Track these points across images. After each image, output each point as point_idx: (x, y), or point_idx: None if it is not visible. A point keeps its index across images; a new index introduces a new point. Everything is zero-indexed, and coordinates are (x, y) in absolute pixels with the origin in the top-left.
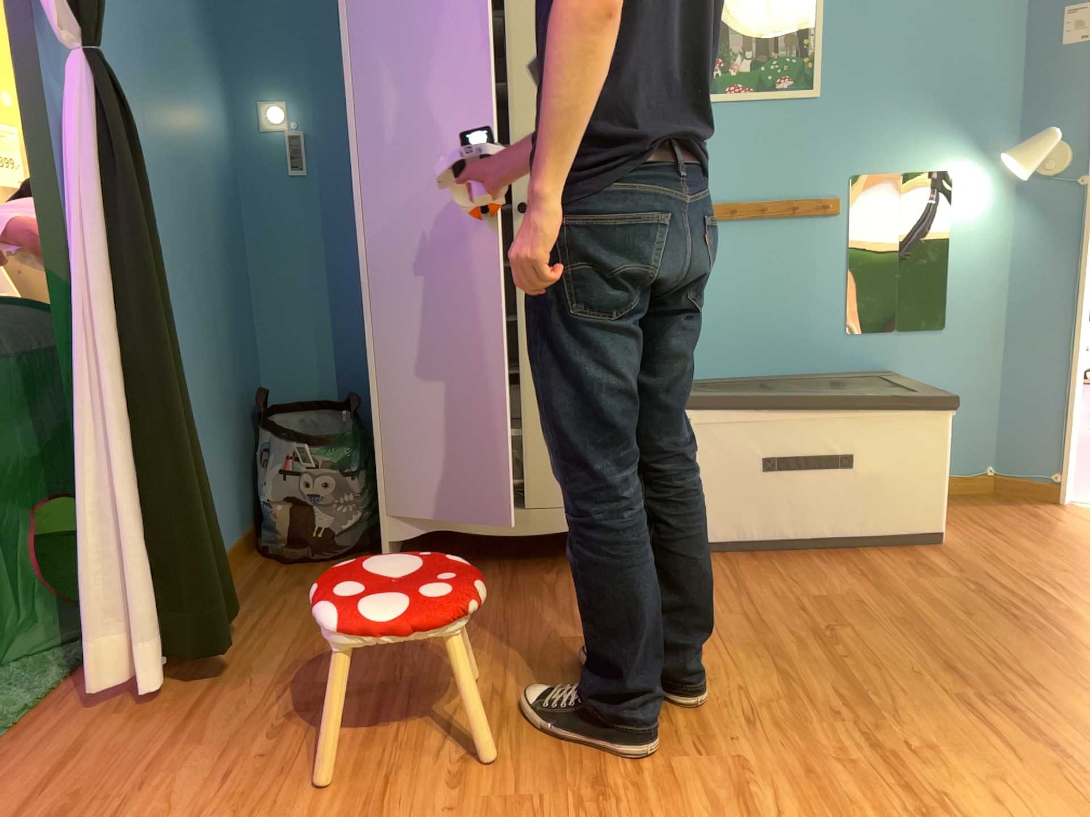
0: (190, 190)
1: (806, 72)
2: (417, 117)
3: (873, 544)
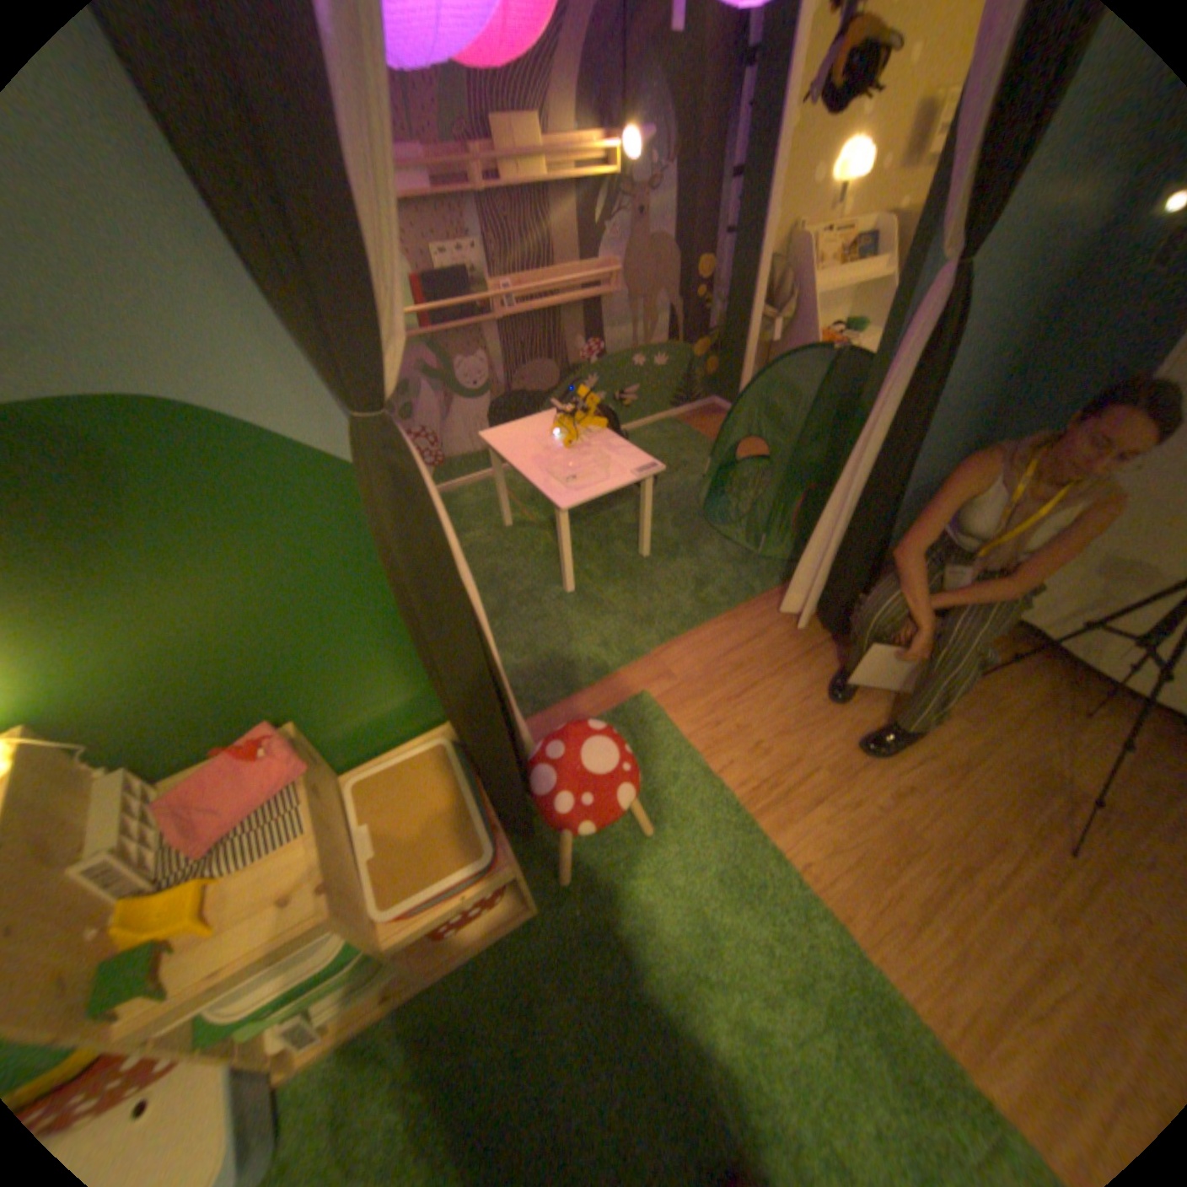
0: (1012, 306)
1: None
2: None
3: None
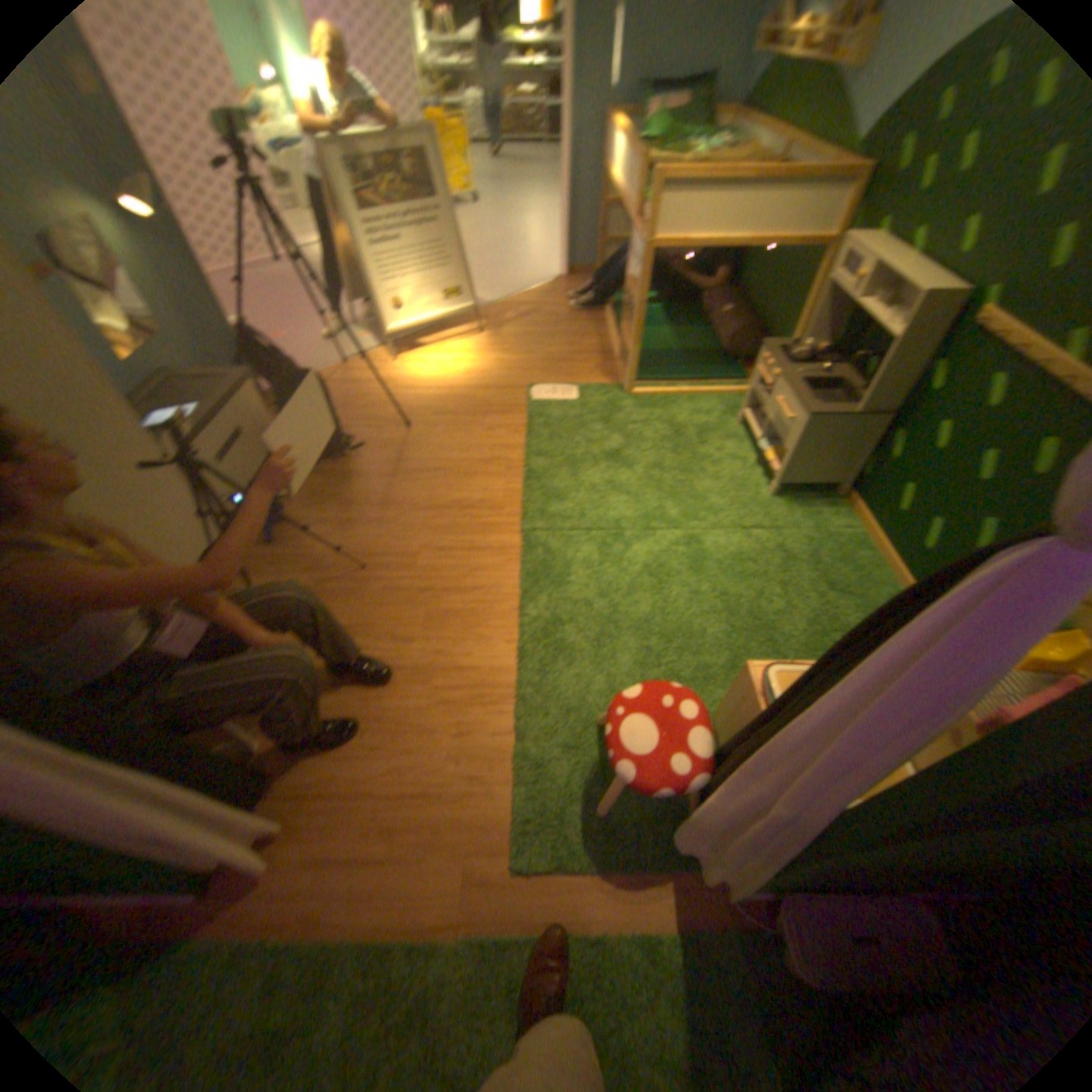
0: None
1: None
2: None
3: None
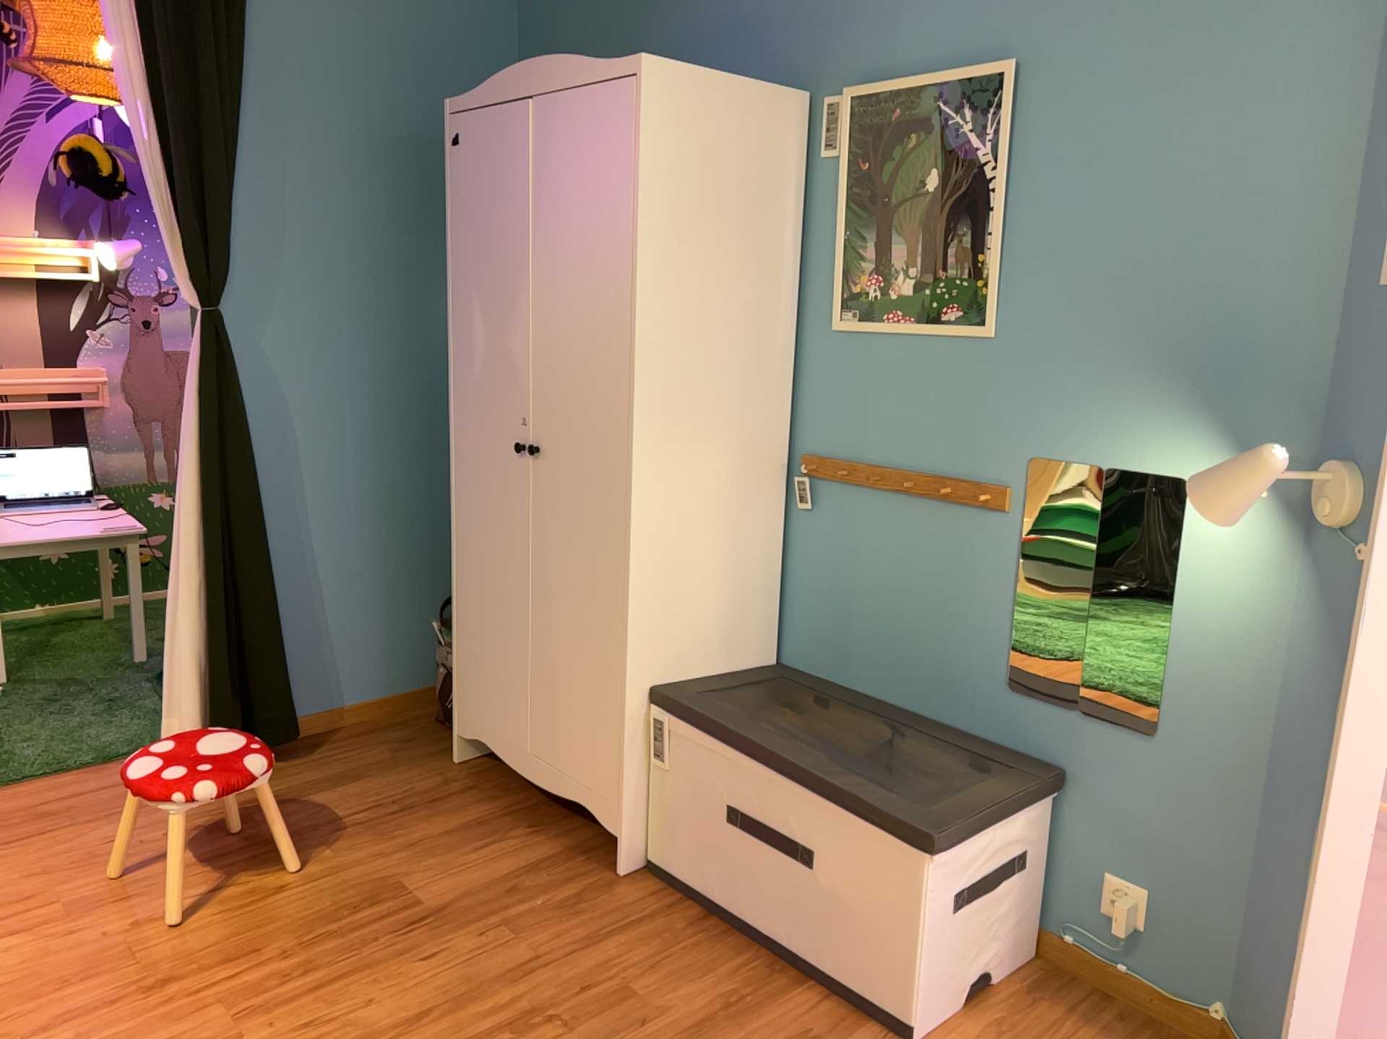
0: (404, 384)
1: (979, 300)
2: (482, 346)
3: (829, 989)
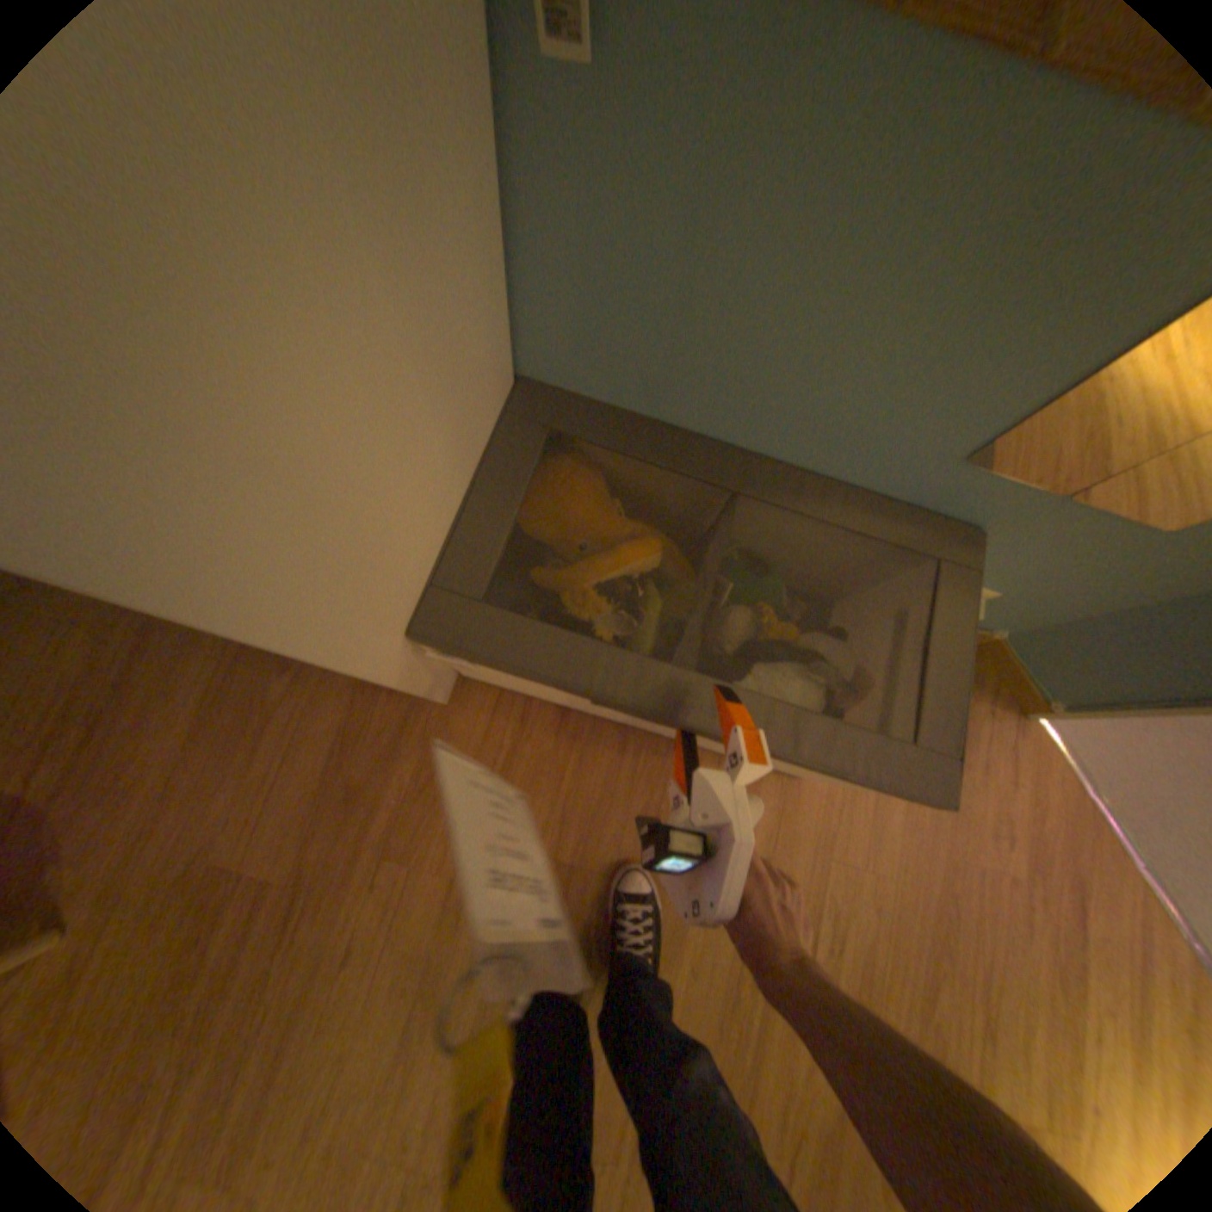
0: None
1: None
2: None
3: None
